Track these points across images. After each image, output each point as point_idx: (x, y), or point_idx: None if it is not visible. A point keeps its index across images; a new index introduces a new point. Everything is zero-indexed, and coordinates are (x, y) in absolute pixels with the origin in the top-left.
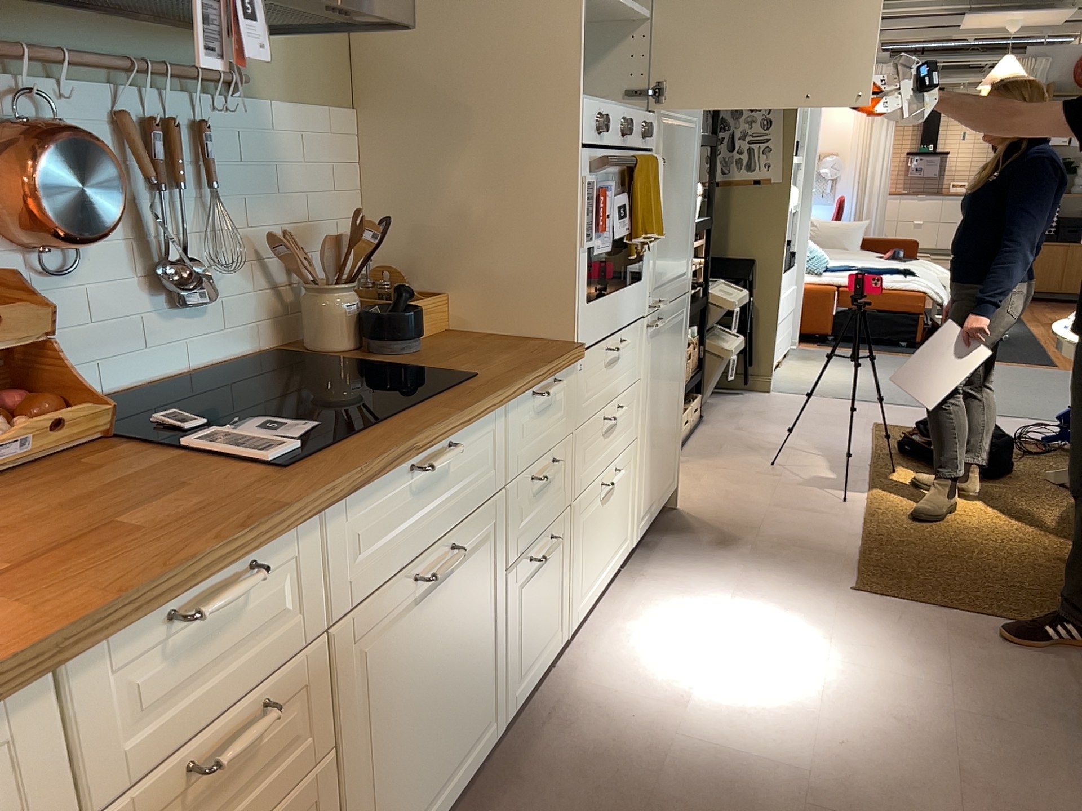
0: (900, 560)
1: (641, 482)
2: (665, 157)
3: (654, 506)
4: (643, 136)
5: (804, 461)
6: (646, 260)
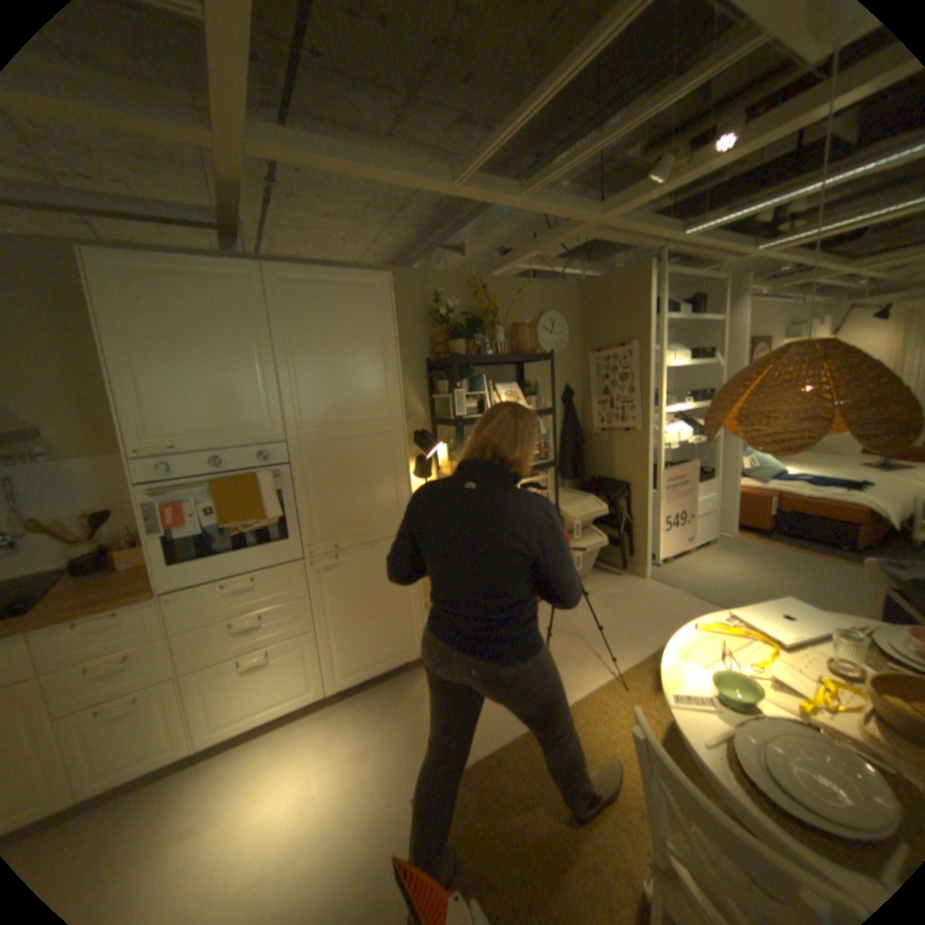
0: (486, 794)
1: (325, 658)
2: (316, 462)
3: (369, 670)
4: (257, 459)
5: (571, 655)
6: (290, 527)
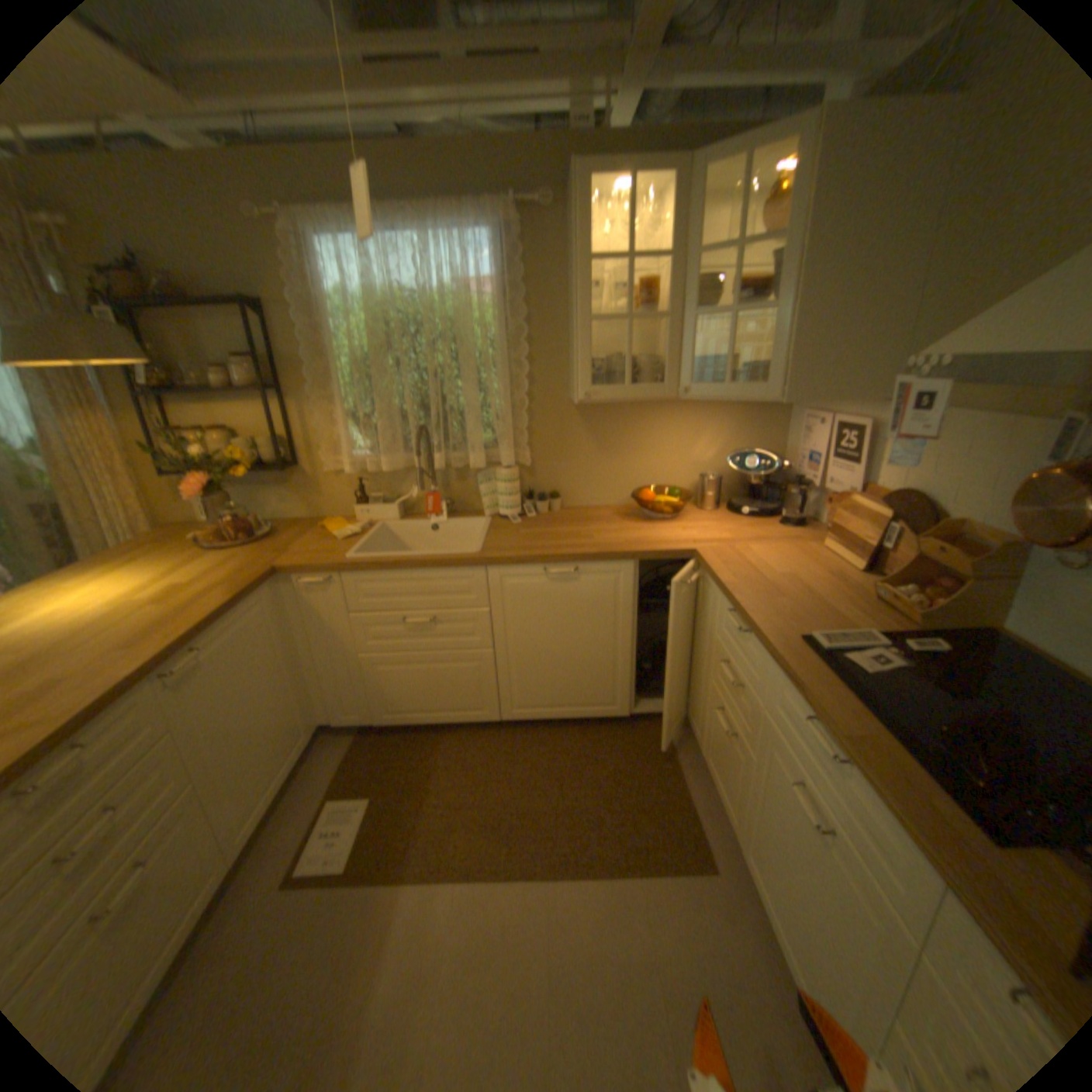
0: None
1: None
2: None
3: None
4: None
5: None
6: None
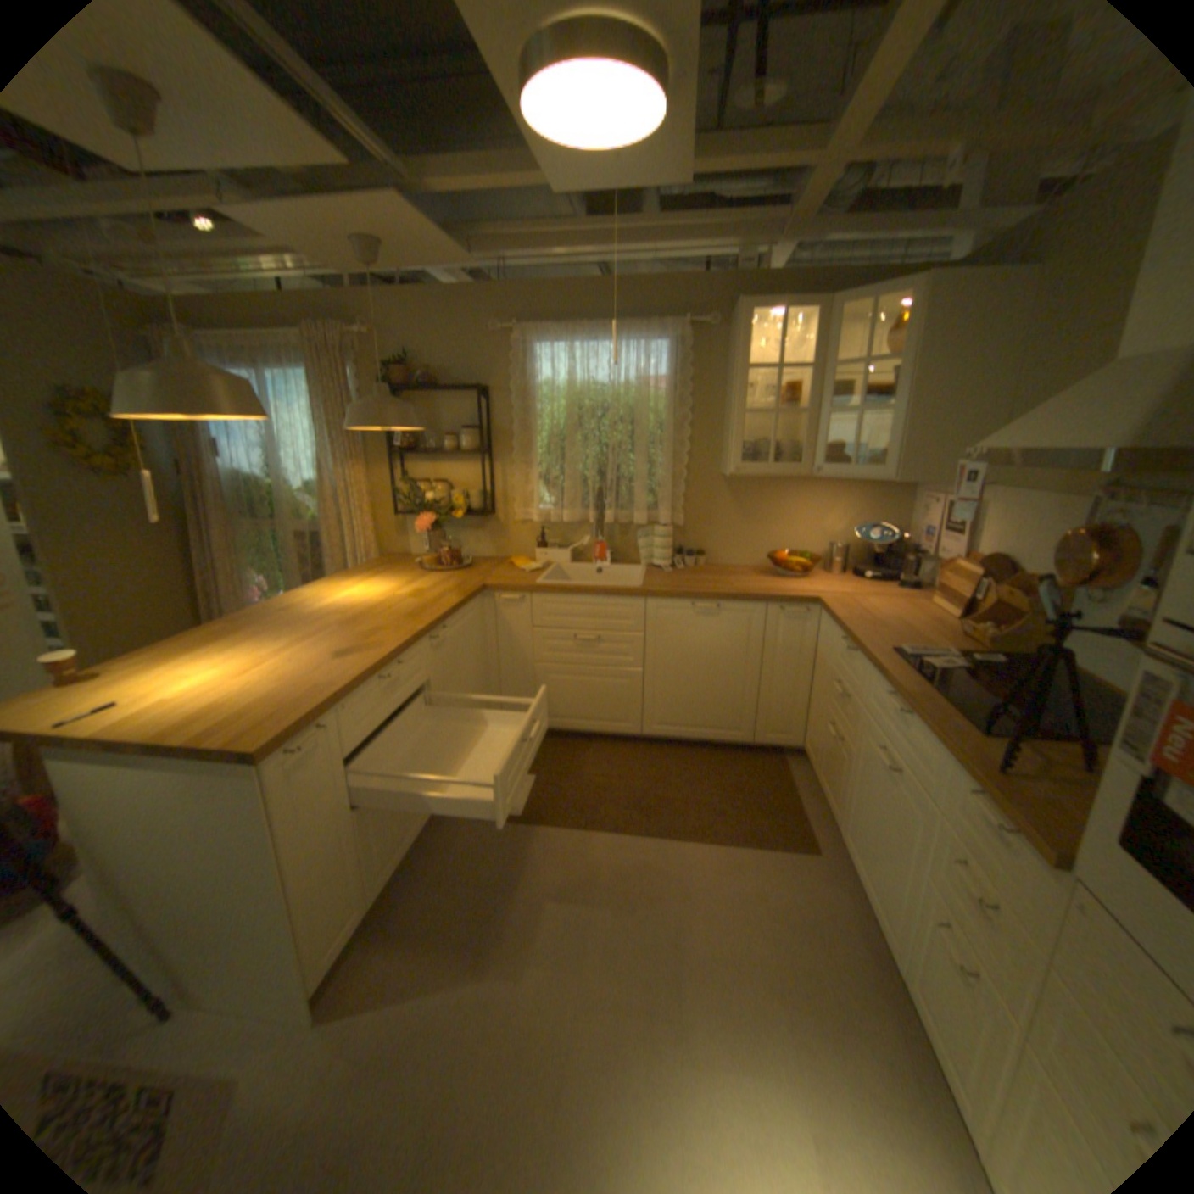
0: None
1: None
2: None
3: None
4: None
5: None
6: None
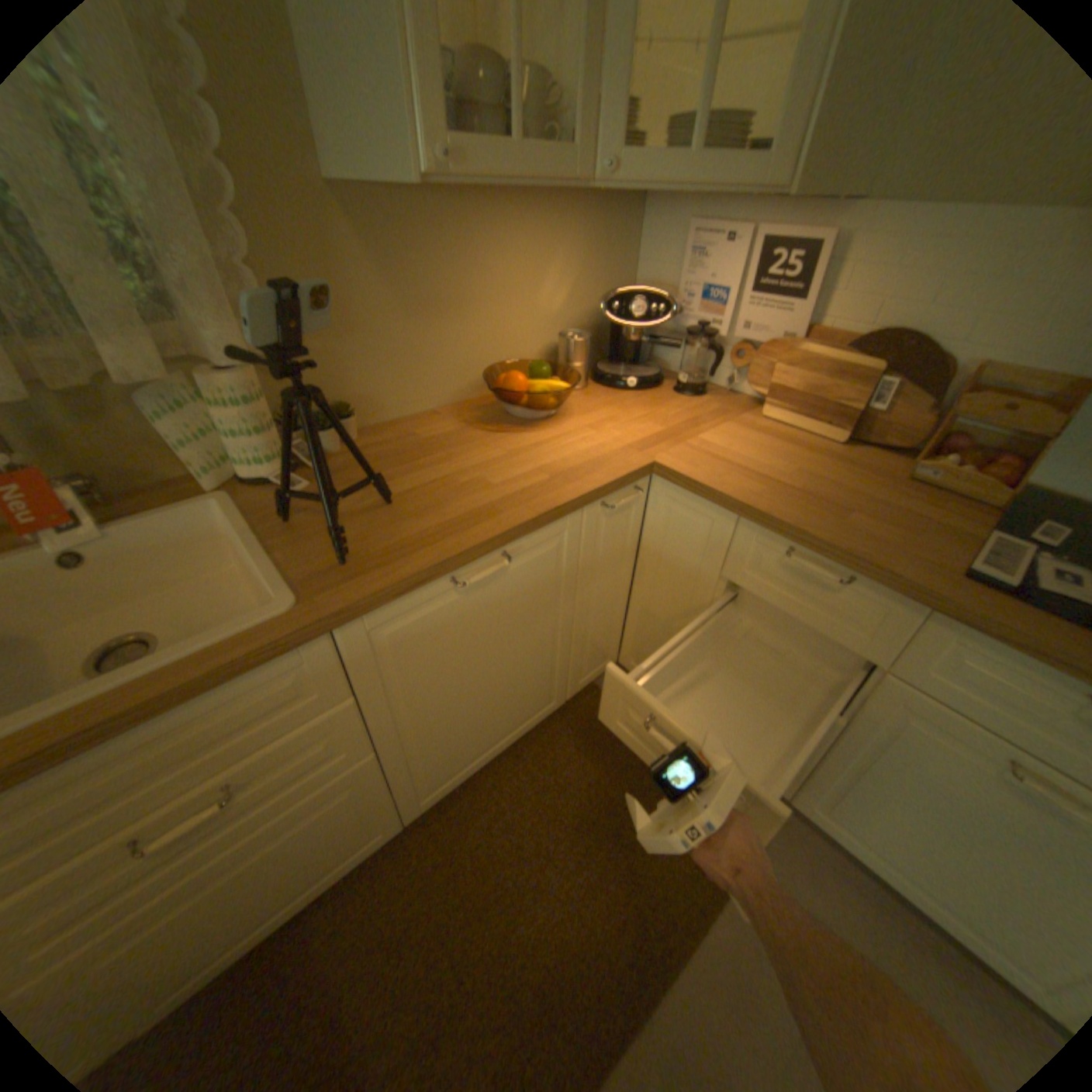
0: None
1: None
2: None
3: None
4: None
5: None
6: None
